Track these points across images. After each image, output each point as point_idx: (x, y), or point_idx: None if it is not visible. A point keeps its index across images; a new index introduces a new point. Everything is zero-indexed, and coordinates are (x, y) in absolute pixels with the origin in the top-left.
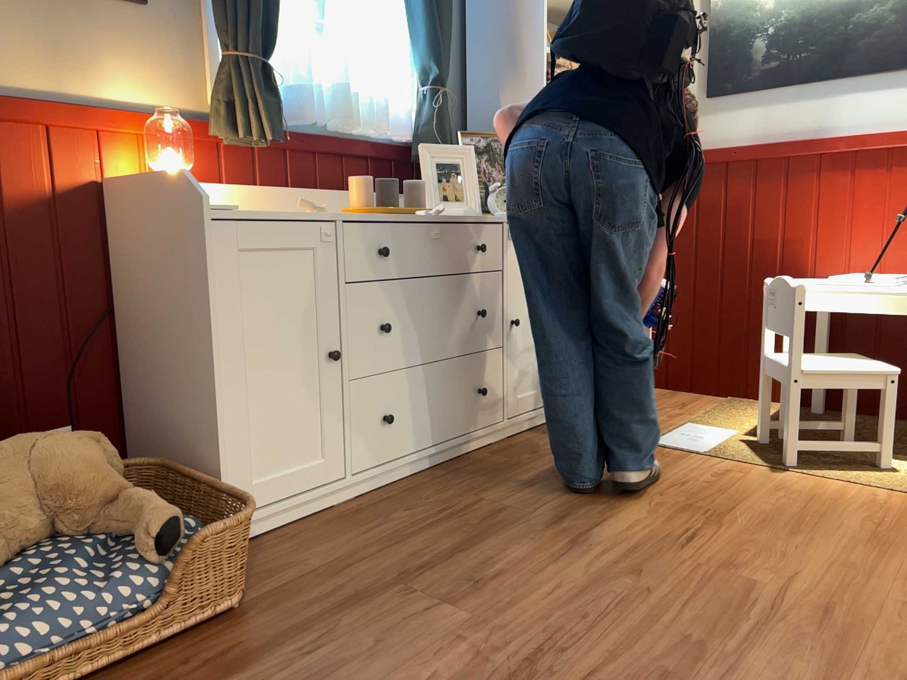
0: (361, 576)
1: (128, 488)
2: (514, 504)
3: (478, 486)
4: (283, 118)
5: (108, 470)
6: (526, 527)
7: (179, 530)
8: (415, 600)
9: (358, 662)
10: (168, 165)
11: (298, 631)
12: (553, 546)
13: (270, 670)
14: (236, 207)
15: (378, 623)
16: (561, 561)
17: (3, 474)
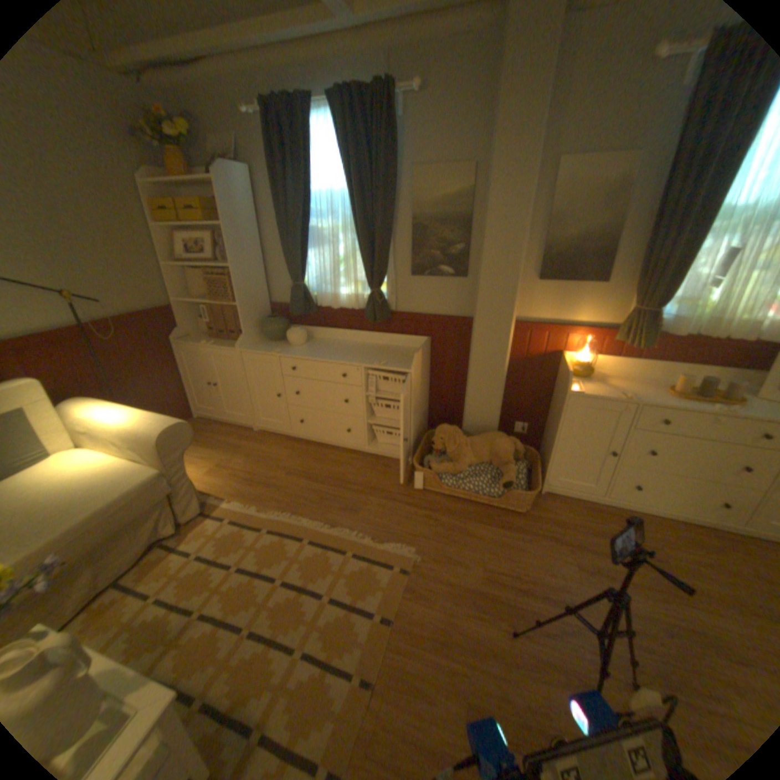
0: (566, 535)
1: (512, 463)
2: (673, 566)
3: (672, 545)
4: (668, 330)
5: (512, 454)
6: (658, 578)
7: (512, 485)
8: (570, 558)
9: (531, 556)
10: (585, 354)
11: (529, 534)
12: (655, 594)
13: (511, 537)
14: (583, 392)
15: (550, 553)
16: (646, 601)
17: (484, 444)
